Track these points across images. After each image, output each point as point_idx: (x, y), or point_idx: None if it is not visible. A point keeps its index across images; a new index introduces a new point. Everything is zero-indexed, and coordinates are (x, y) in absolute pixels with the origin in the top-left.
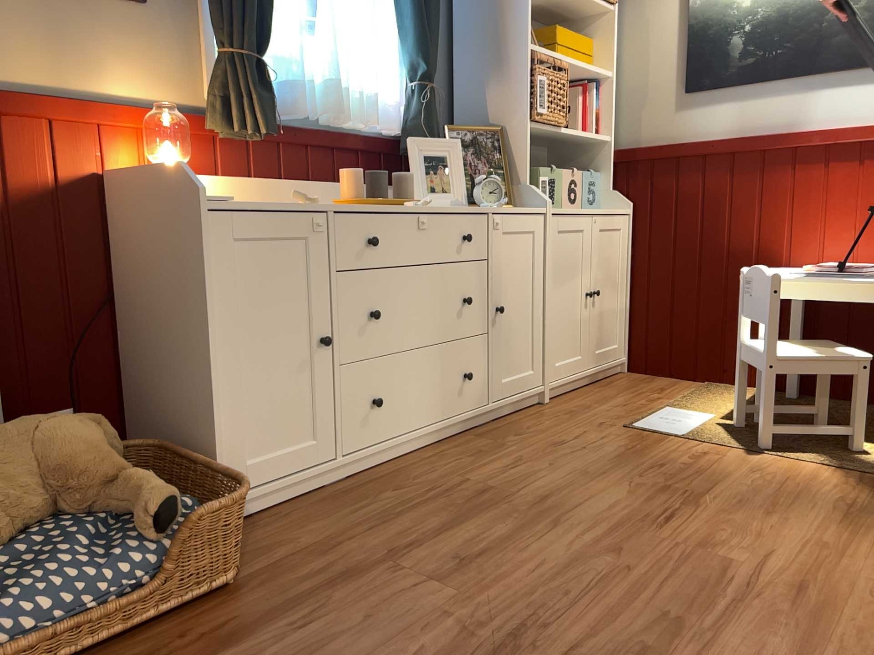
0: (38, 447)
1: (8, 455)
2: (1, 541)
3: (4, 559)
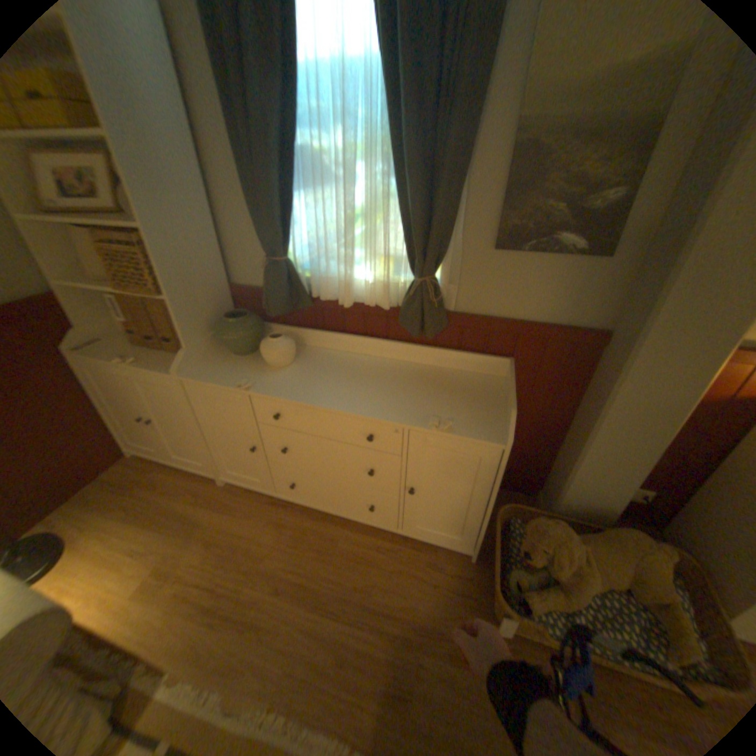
0: (638, 566)
1: (623, 562)
2: (602, 594)
3: (599, 602)
